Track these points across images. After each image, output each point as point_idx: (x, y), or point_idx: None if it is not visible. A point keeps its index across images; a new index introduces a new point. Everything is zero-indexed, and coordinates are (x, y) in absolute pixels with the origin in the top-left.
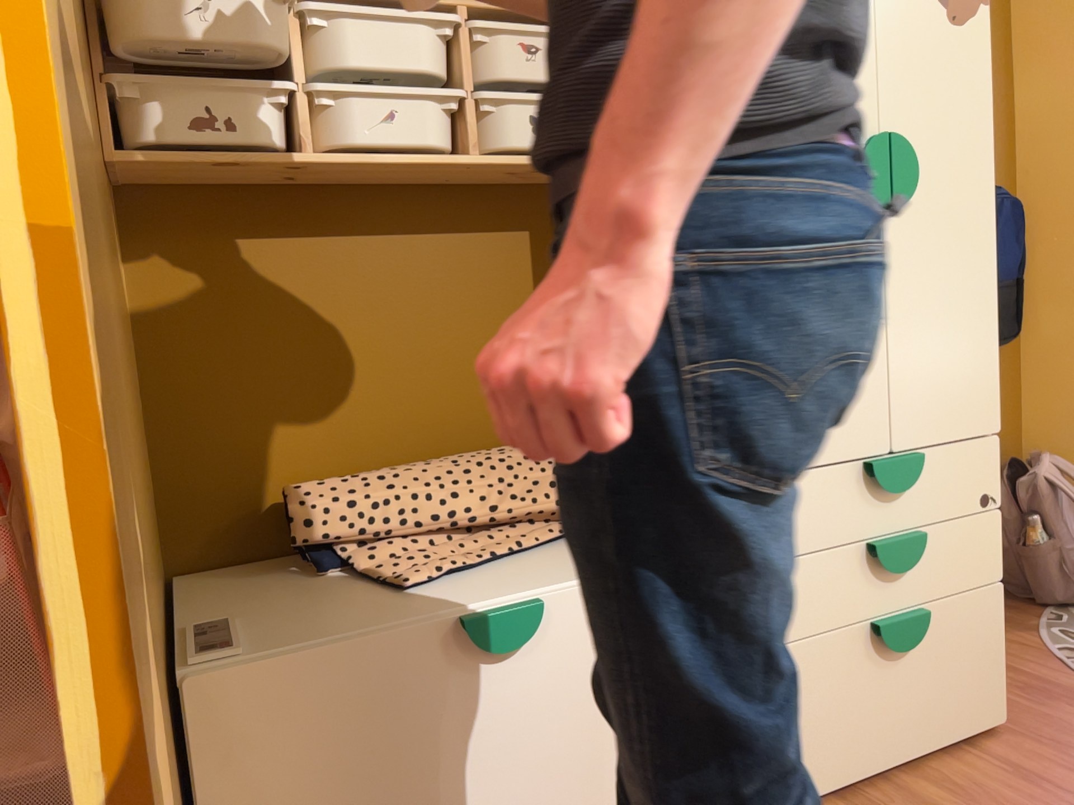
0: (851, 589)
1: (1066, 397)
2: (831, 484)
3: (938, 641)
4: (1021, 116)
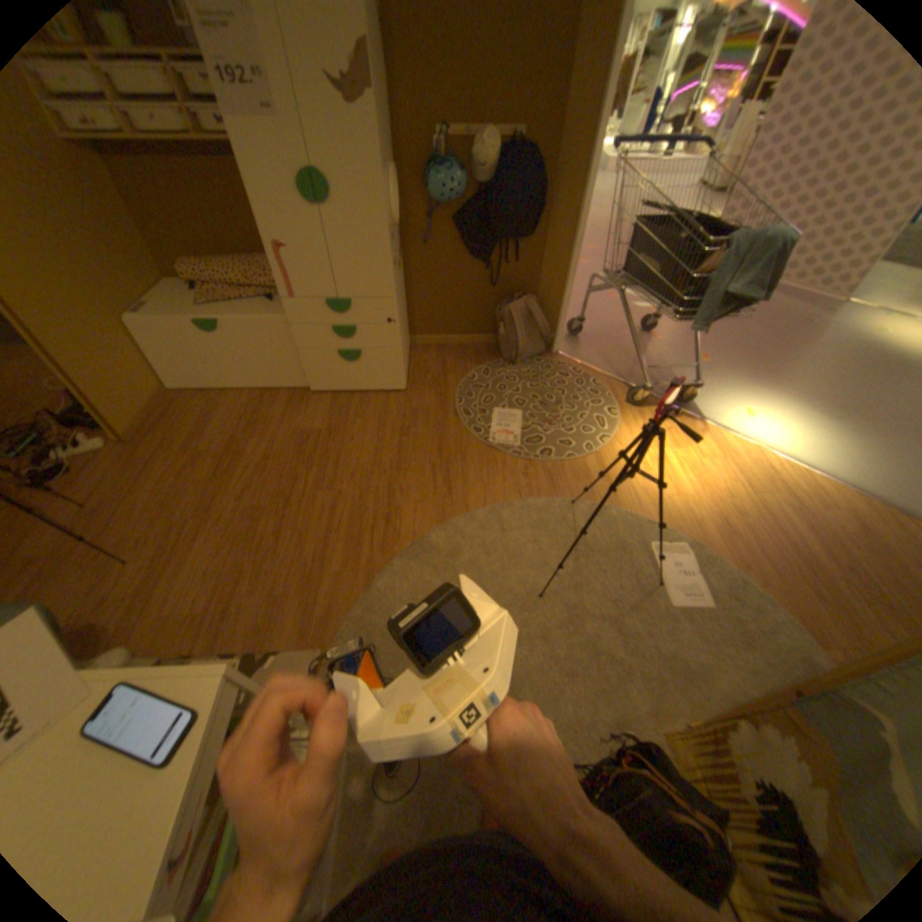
0: (326, 340)
1: (555, 275)
2: (311, 306)
3: (368, 362)
4: (571, 94)
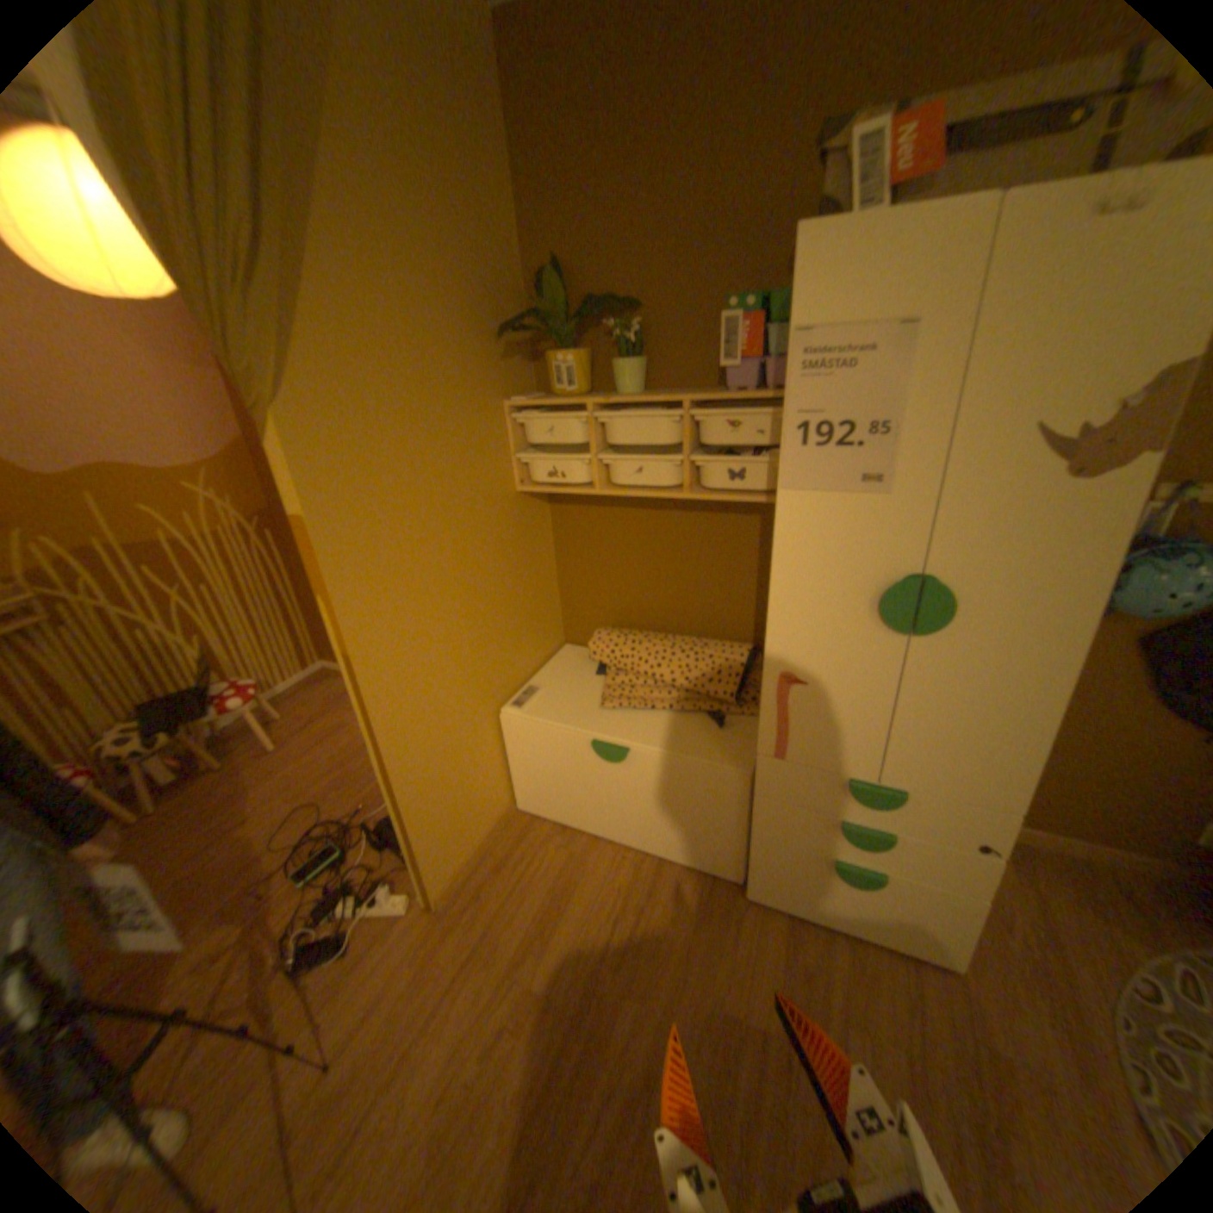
0: (820, 836)
1: None
2: (815, 778)
3: (898, 898)
4: None
